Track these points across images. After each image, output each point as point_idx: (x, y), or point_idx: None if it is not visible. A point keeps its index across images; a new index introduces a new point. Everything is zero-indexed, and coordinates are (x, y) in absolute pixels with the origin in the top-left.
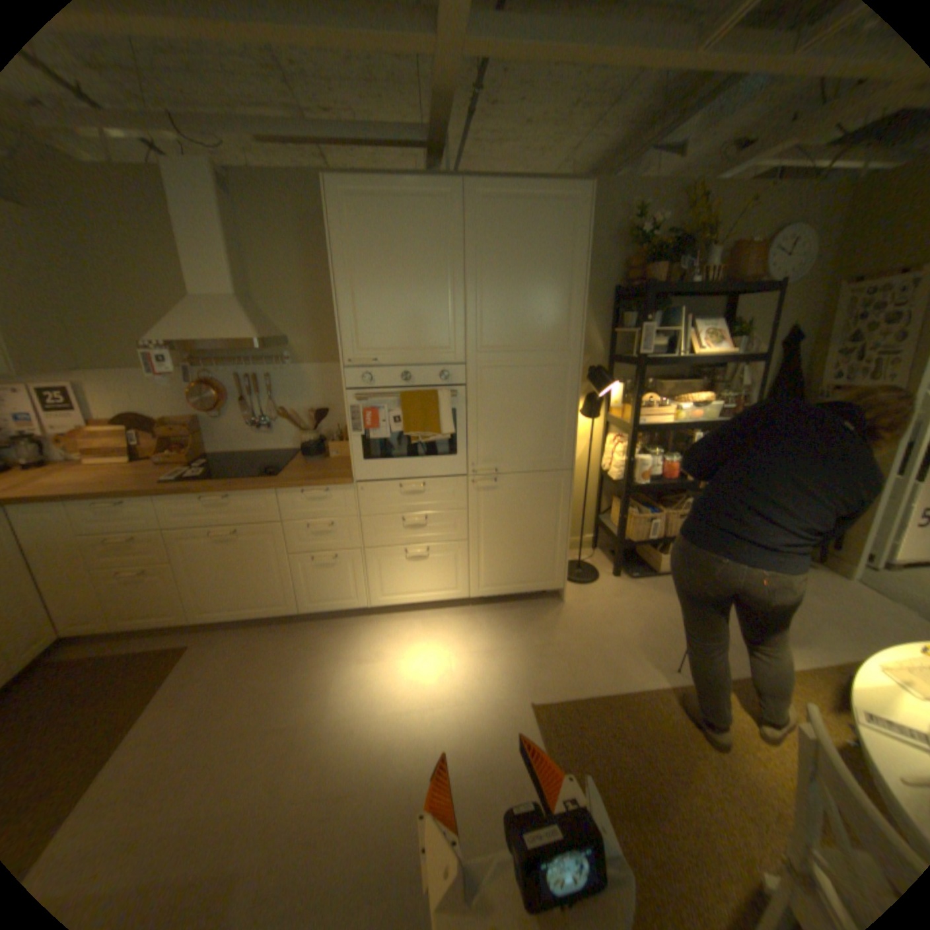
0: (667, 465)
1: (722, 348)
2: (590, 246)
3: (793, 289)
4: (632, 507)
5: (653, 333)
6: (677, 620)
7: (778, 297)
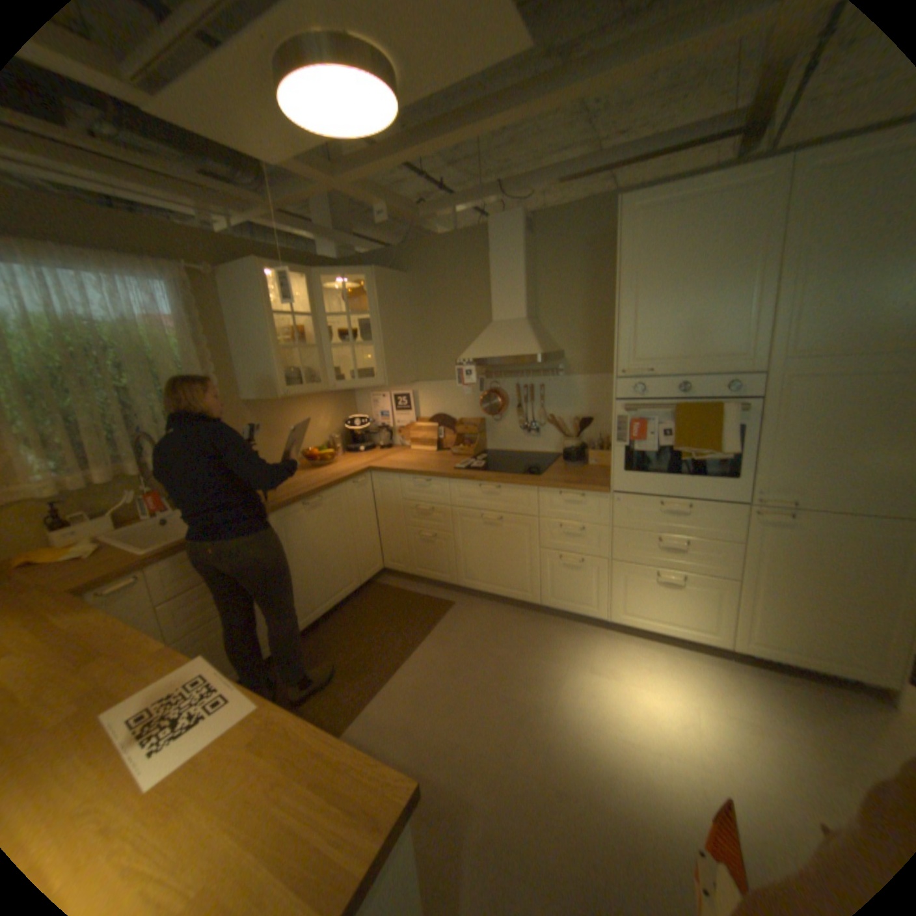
0: None
1: None
2: None
3: None
4: None
5: None
6: None
7: None
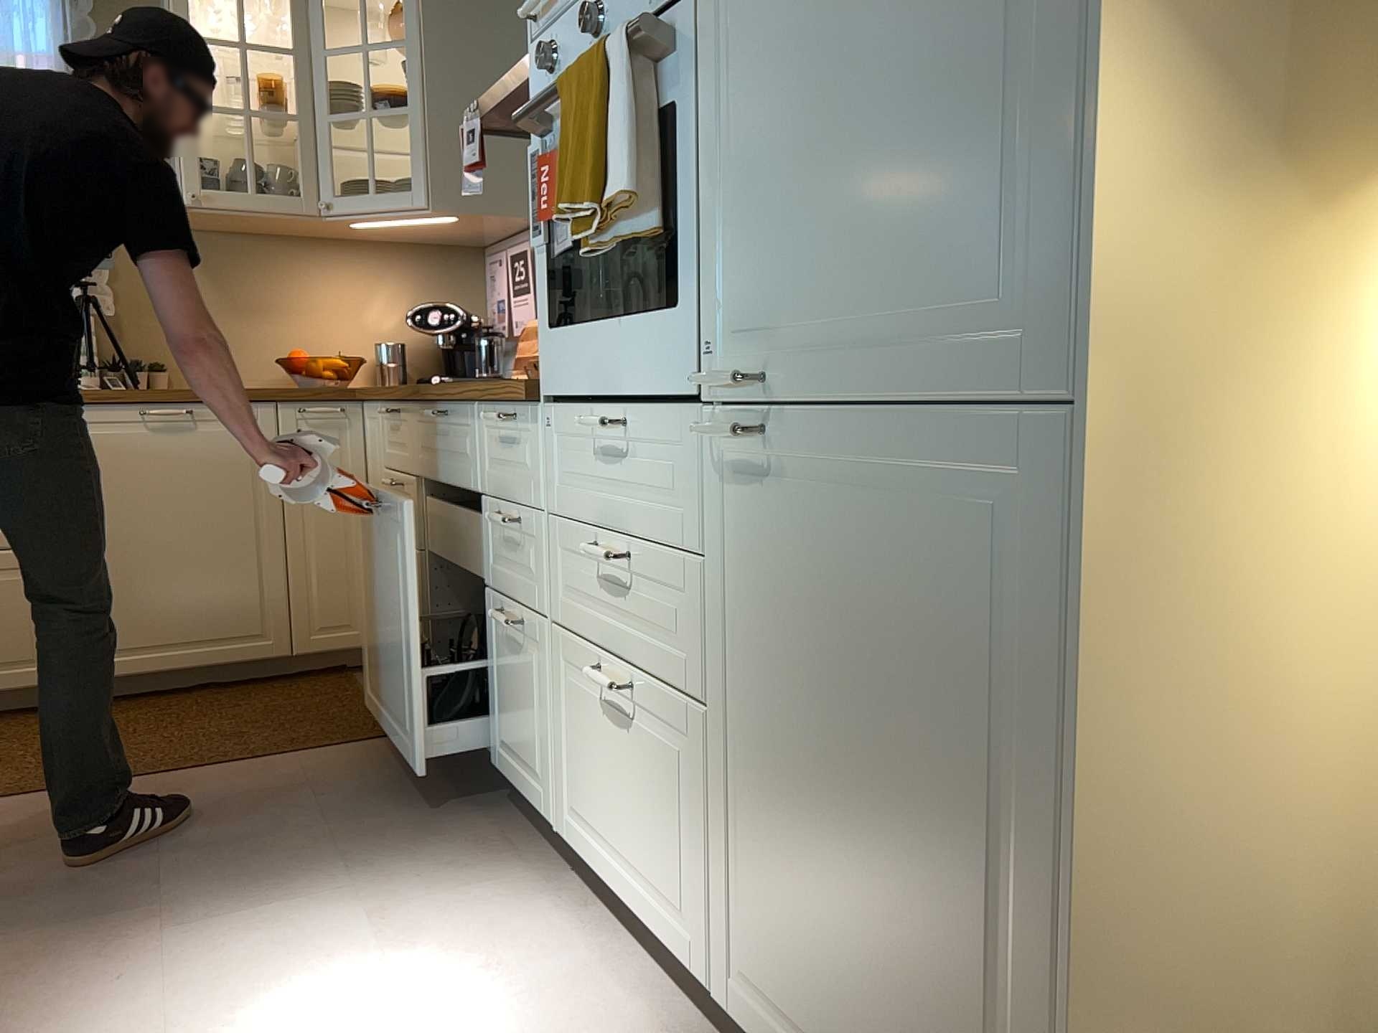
0: None
1: None
2: None
3: None
4: None
5: None
6: None
7: None
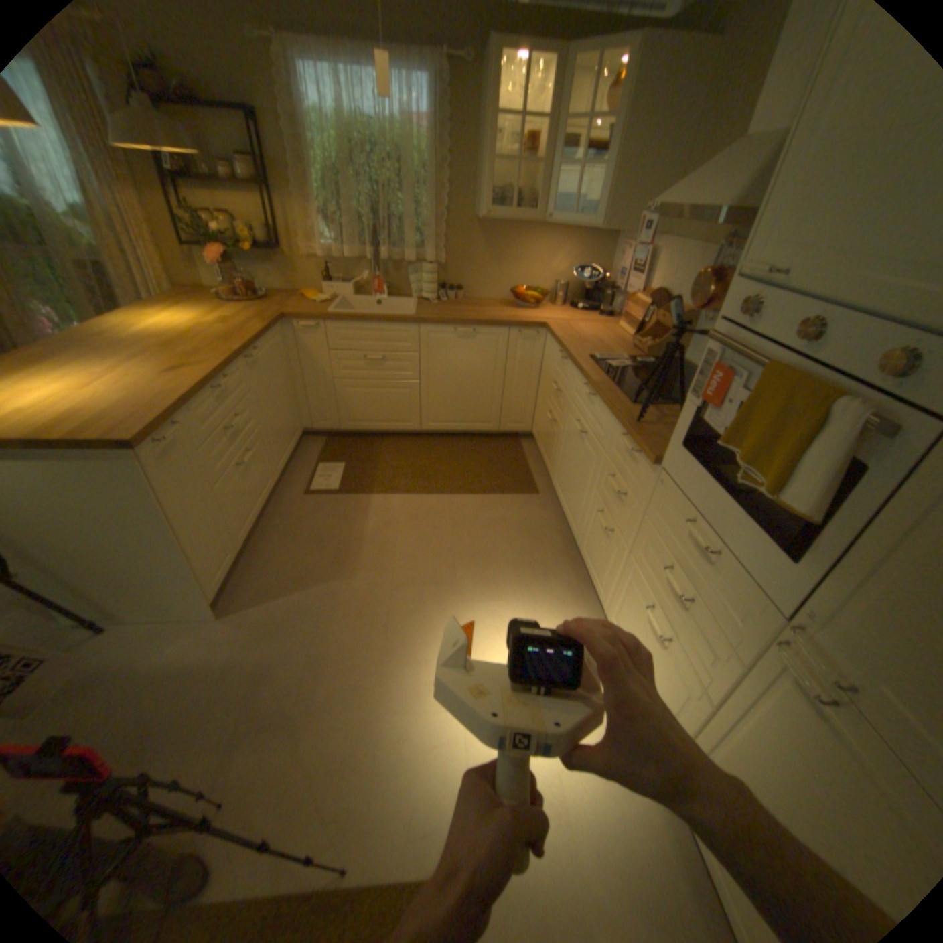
0: None
1: None
2: None
3: None
4: None
5: None
6: None
7: None
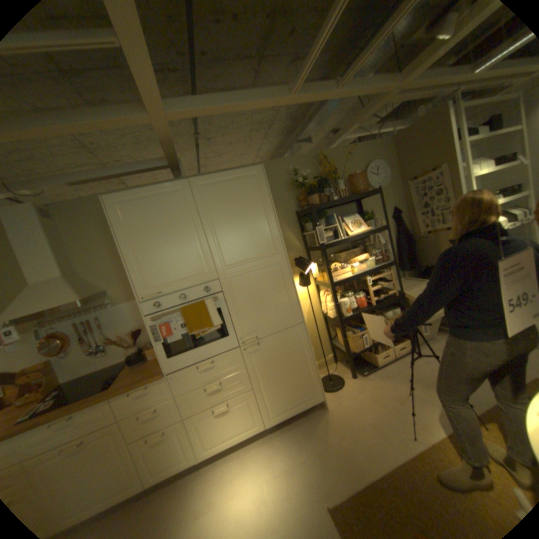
0: (358, 300)
1: (362, 228)
2: (271, 196)
3: (385, 190)
4: (348, 330)
5: (323, 230)
6: (400, 398)
7: (380, 196)
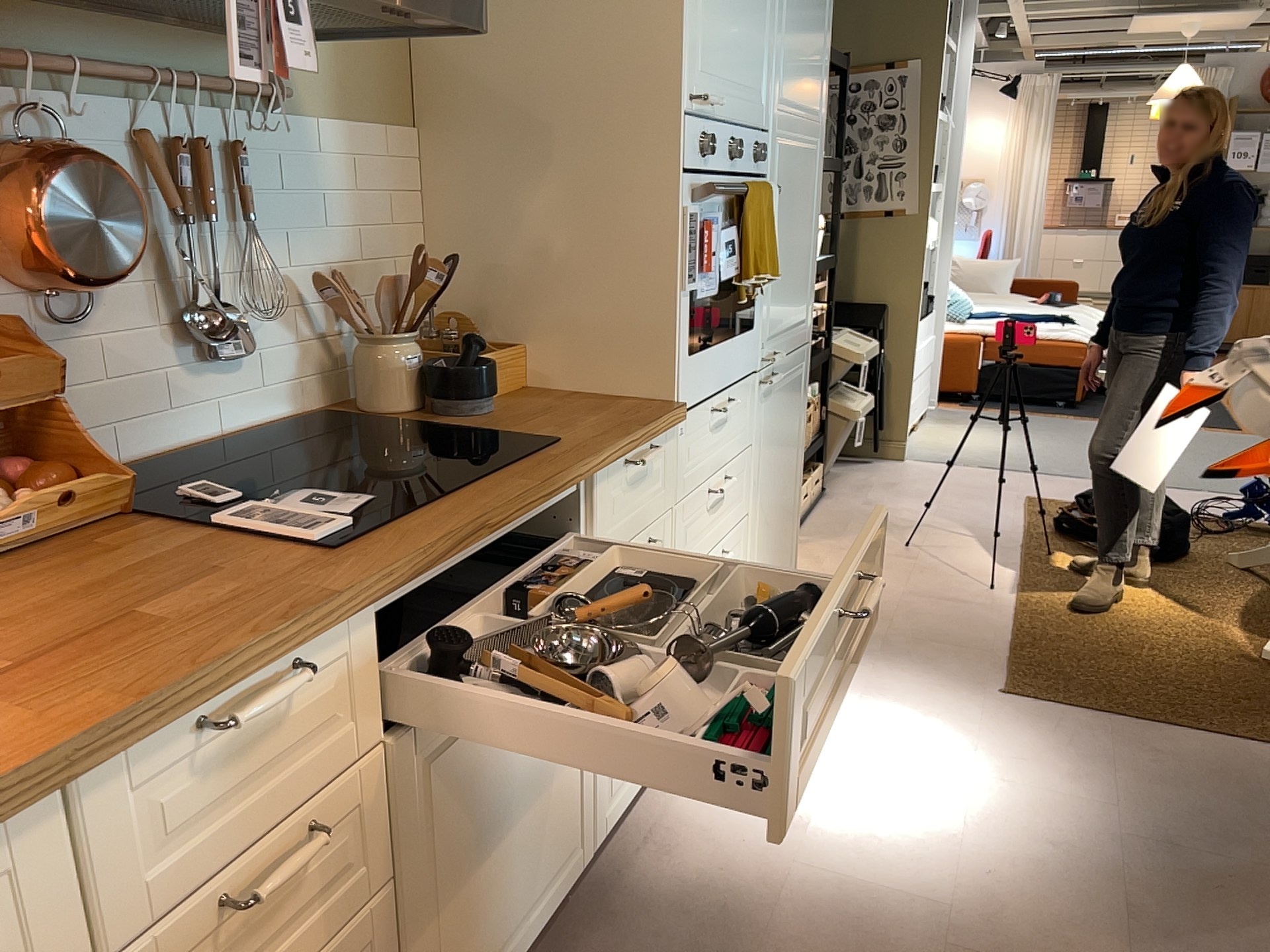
0: None
1: None
2: None
3: None
4: None
5: None
6: (896, 551)
7: None
